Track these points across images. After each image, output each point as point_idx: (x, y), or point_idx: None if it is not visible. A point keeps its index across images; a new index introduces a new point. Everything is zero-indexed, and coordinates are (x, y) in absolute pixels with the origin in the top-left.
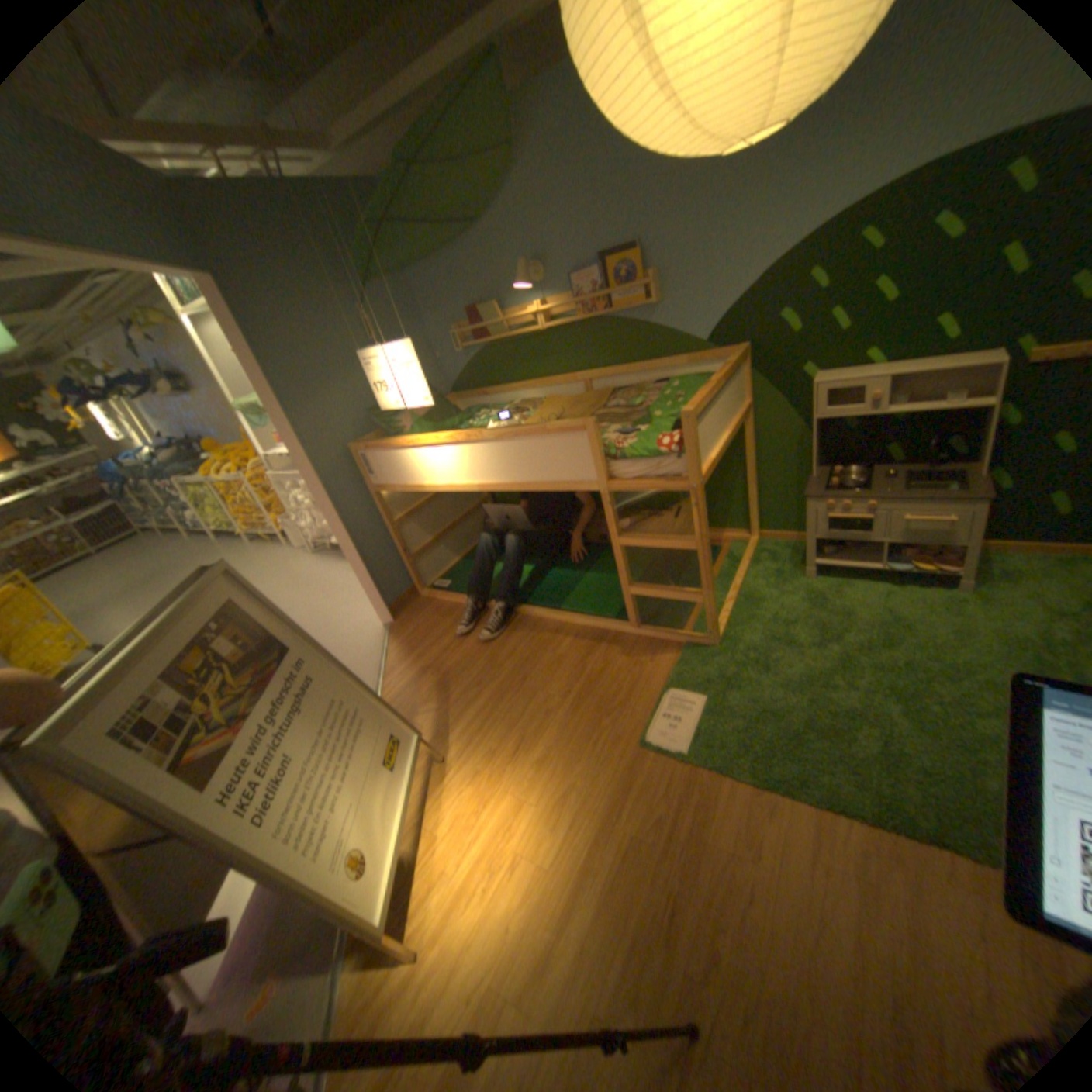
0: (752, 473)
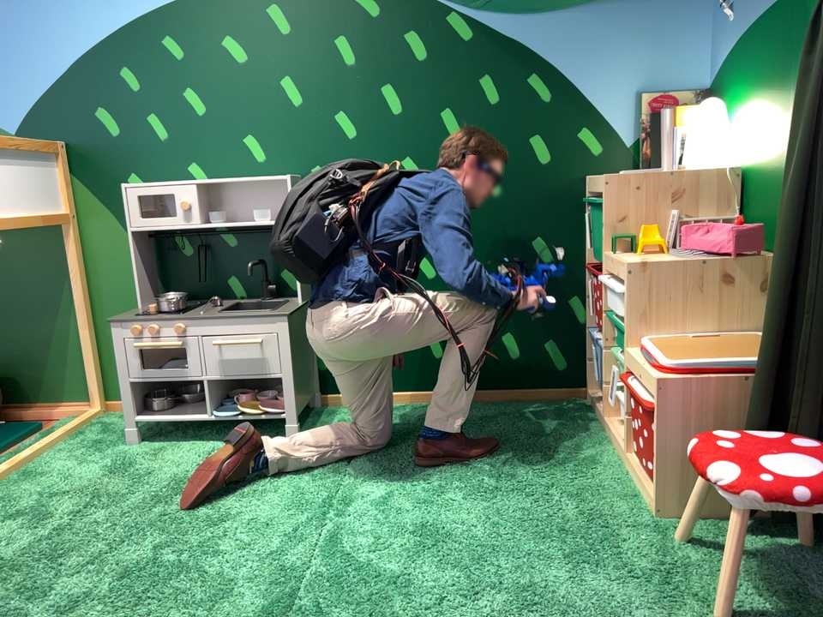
0: (83, 312)
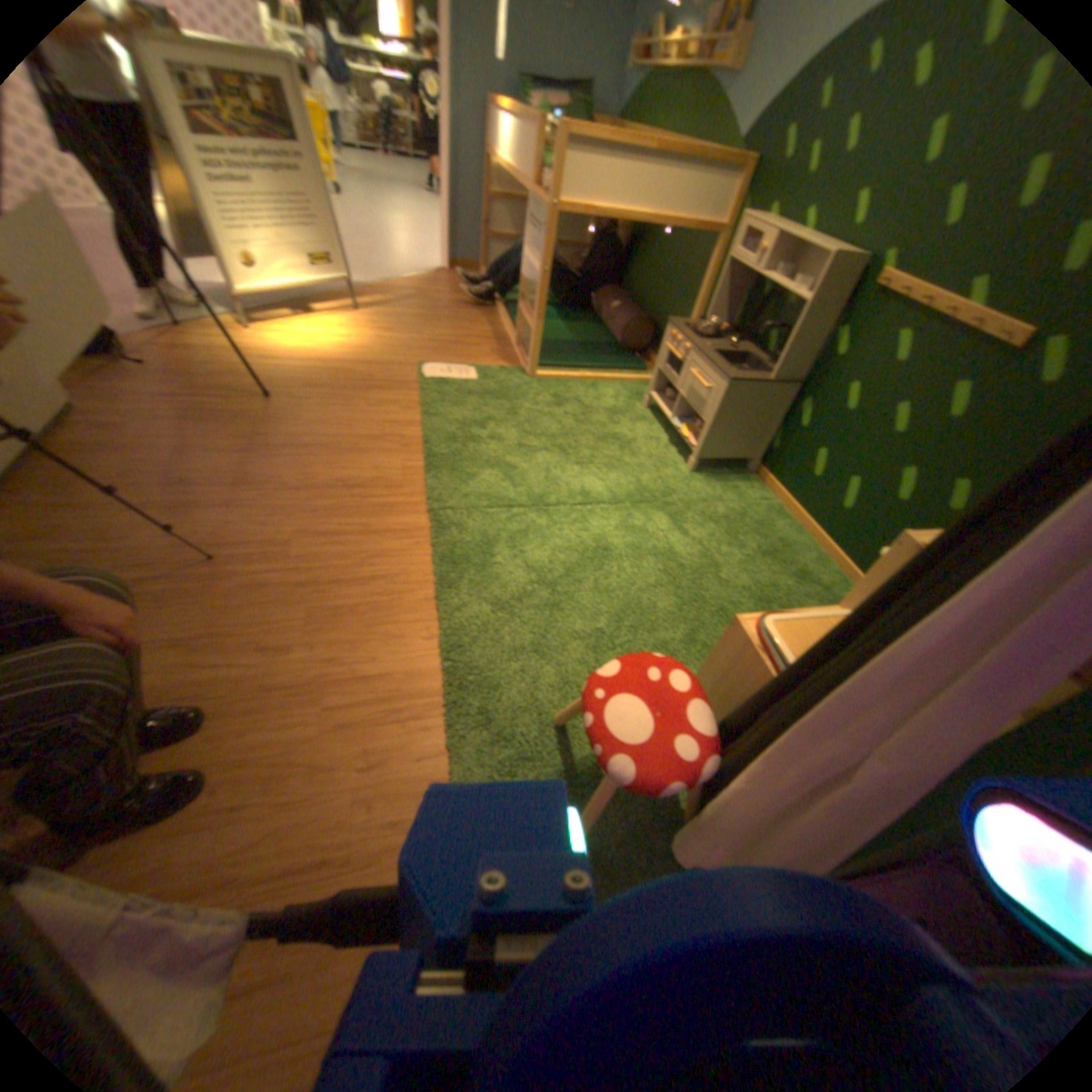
0: (696, 308)
